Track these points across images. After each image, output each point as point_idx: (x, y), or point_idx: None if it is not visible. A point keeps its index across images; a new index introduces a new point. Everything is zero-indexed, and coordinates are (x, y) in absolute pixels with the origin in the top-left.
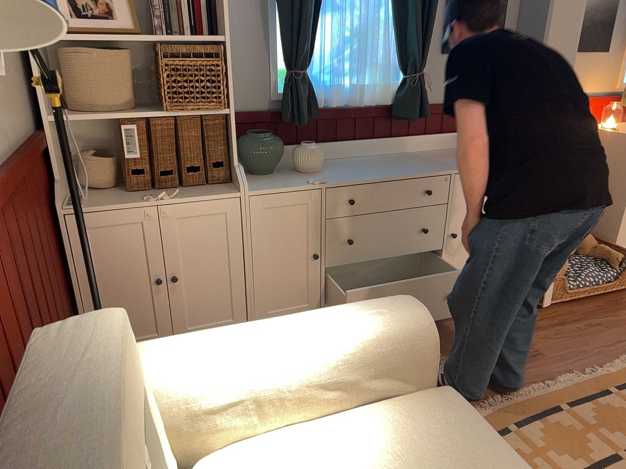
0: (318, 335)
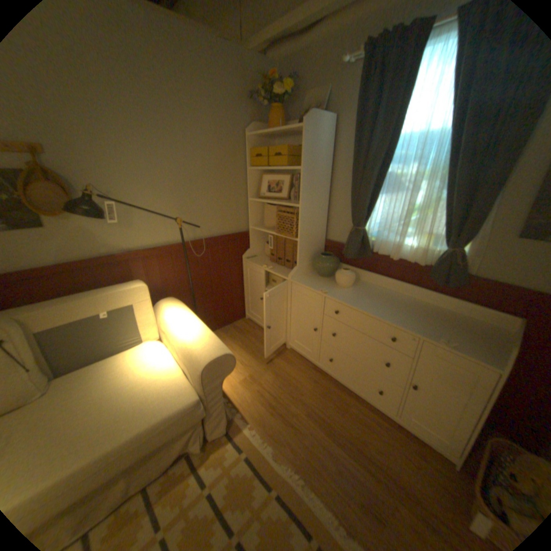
0: (187, 334)
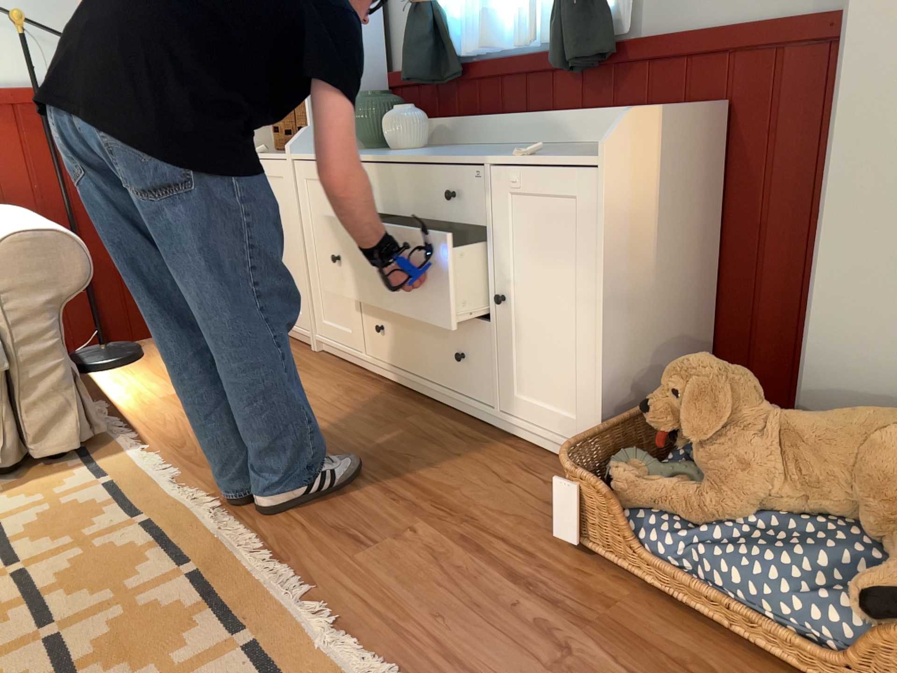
0: None
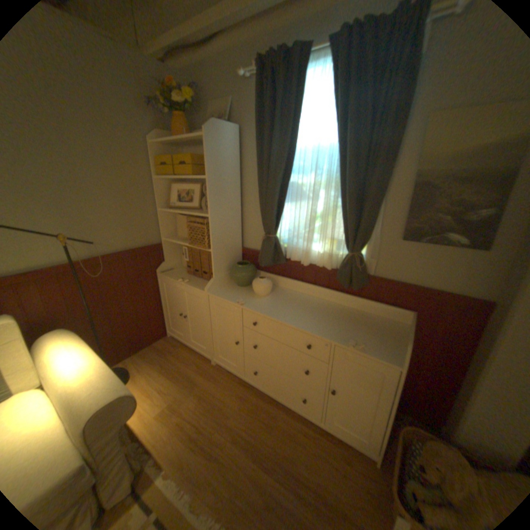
0: (70, 378)
